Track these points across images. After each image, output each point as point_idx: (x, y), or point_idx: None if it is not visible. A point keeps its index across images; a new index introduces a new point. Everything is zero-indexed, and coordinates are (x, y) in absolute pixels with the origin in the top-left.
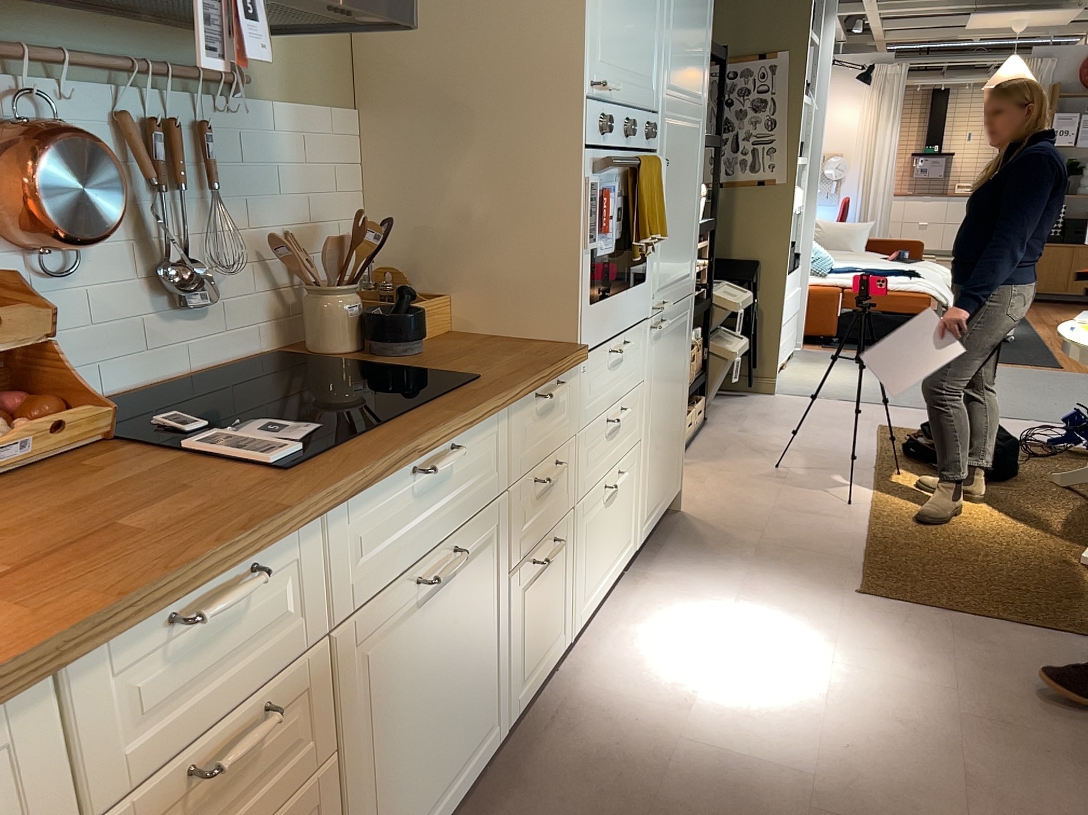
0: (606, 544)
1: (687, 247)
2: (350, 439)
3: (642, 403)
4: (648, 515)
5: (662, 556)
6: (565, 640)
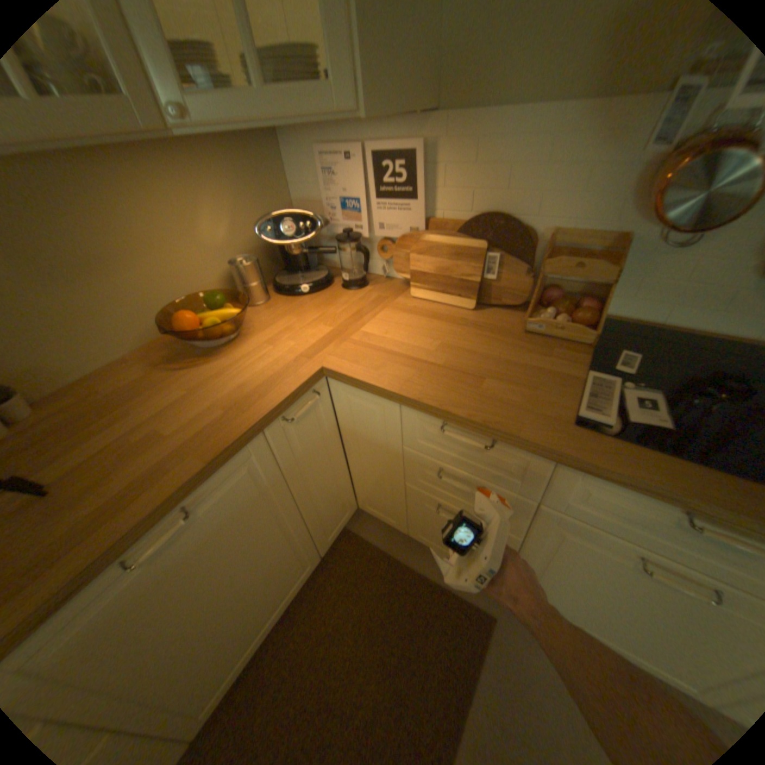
0: None
1: None
2: (668, 453)
3: None
4: None
5: None
6: None
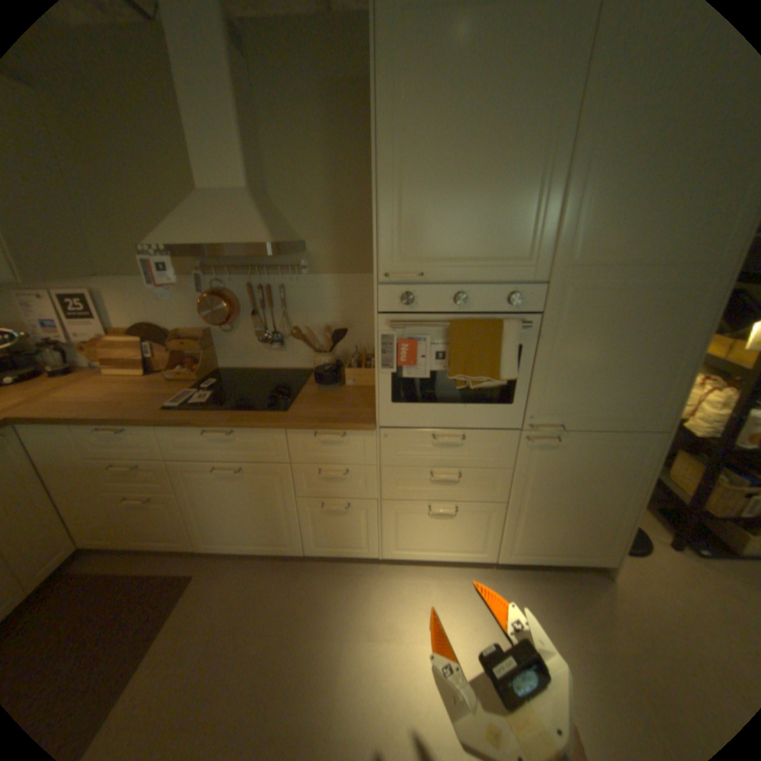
0: (432, 536)
1: (641, 393)
2: (195, 410)
3: (505, 481)
4: (524, 554)
5: (534, 586)
6: (371, 555)
